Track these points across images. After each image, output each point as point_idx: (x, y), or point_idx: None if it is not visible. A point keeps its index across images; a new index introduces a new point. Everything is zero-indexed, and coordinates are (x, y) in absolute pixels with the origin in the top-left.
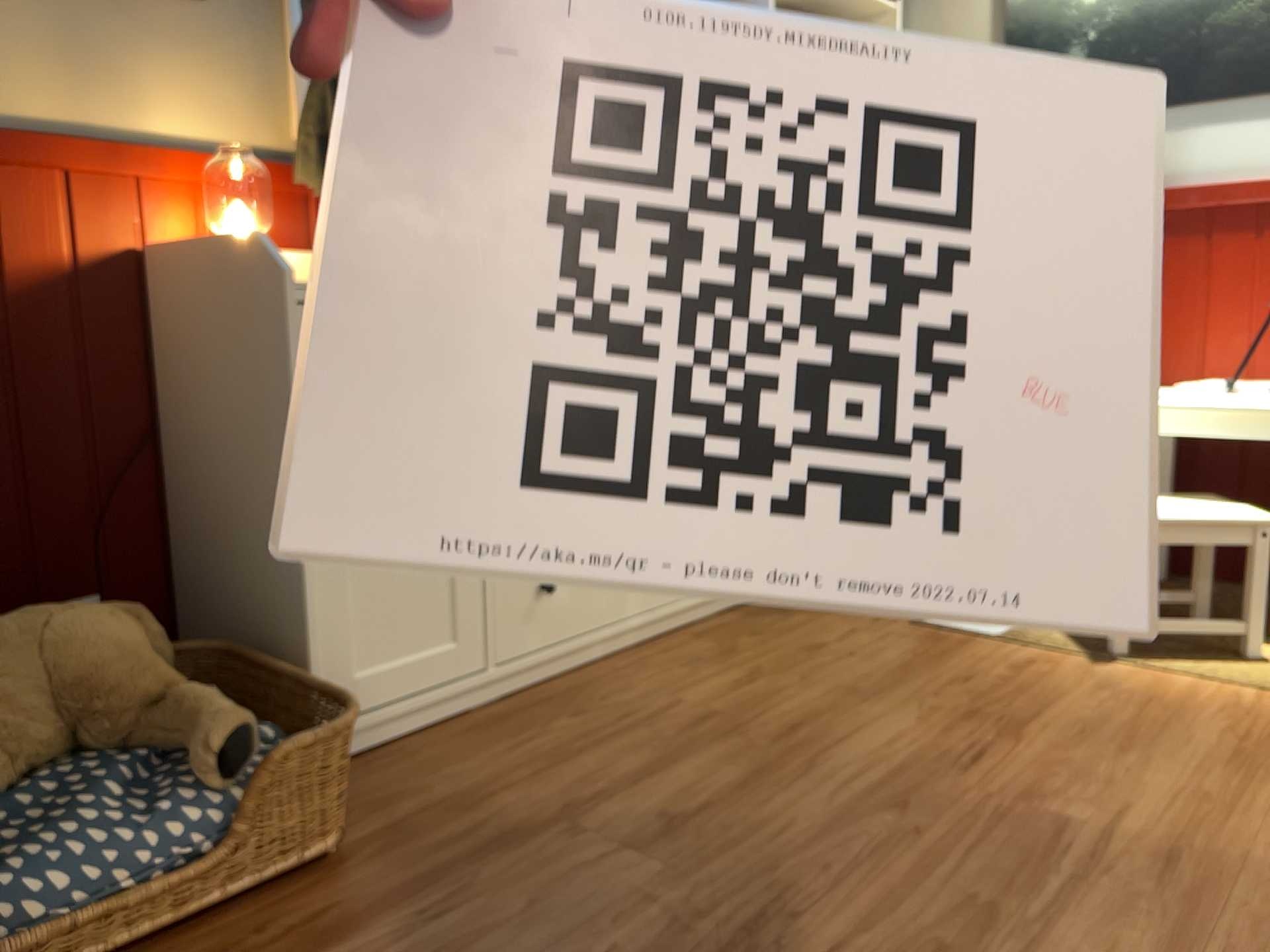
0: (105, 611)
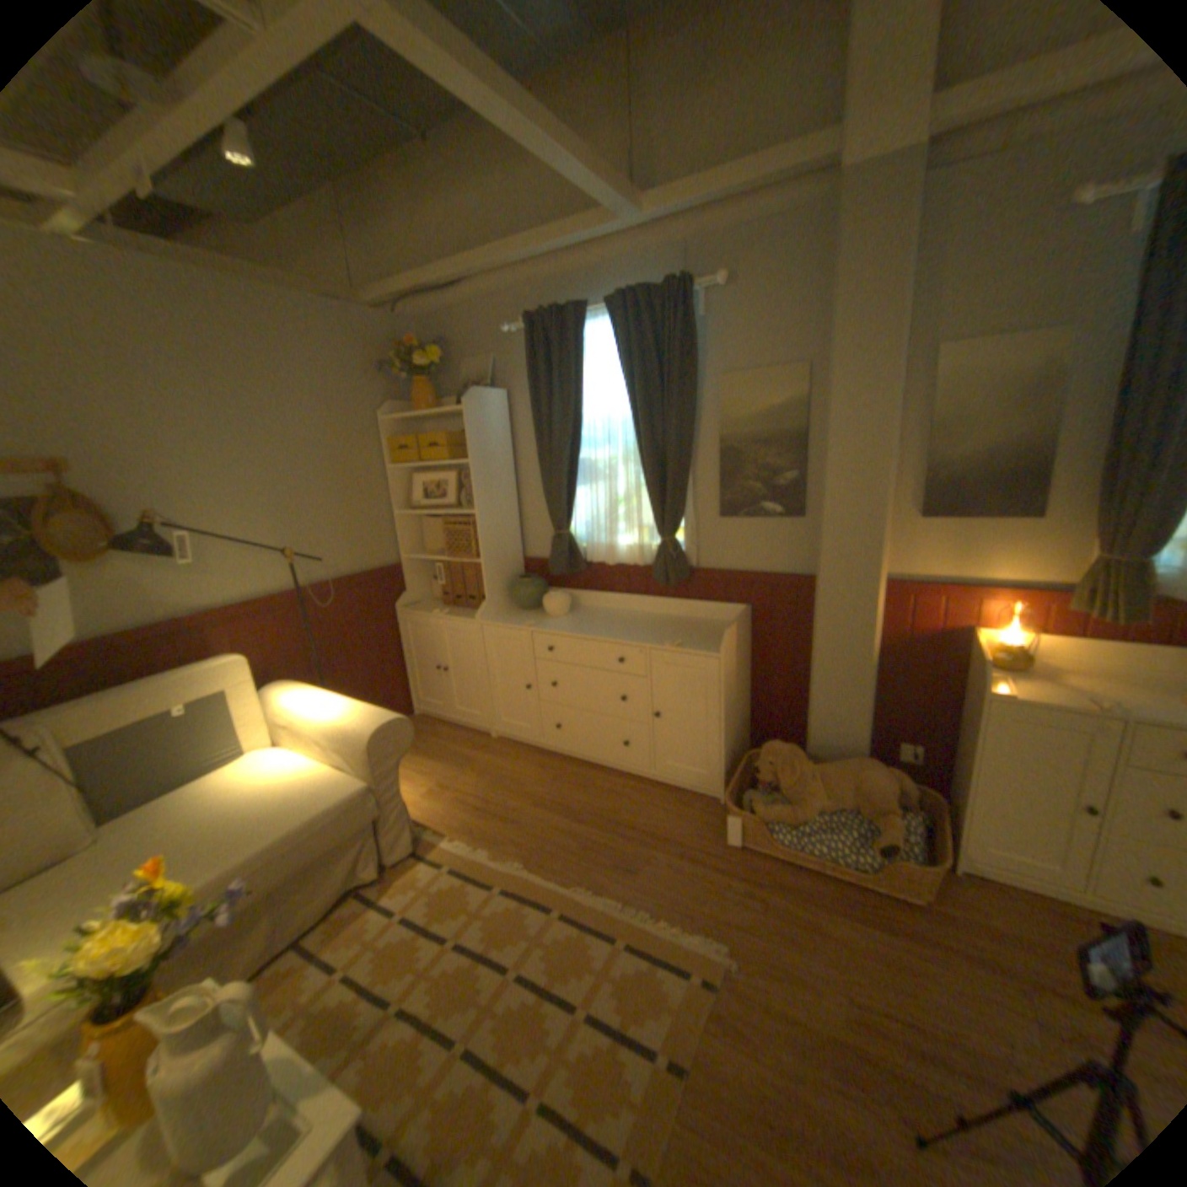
0: (889, 773)
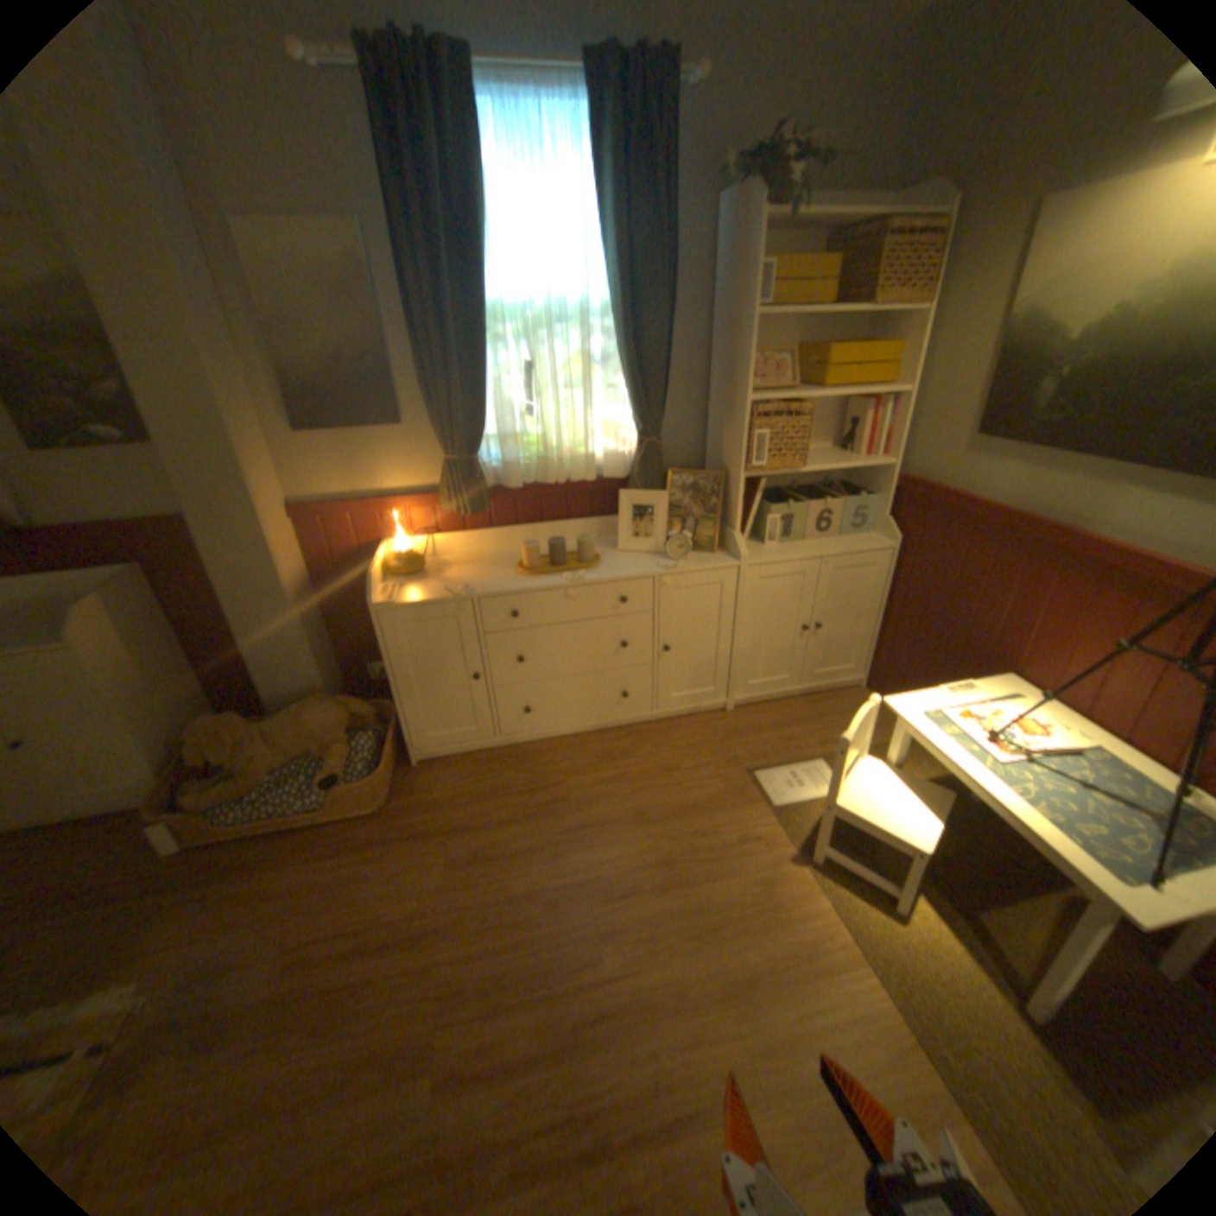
0: (332, 704)
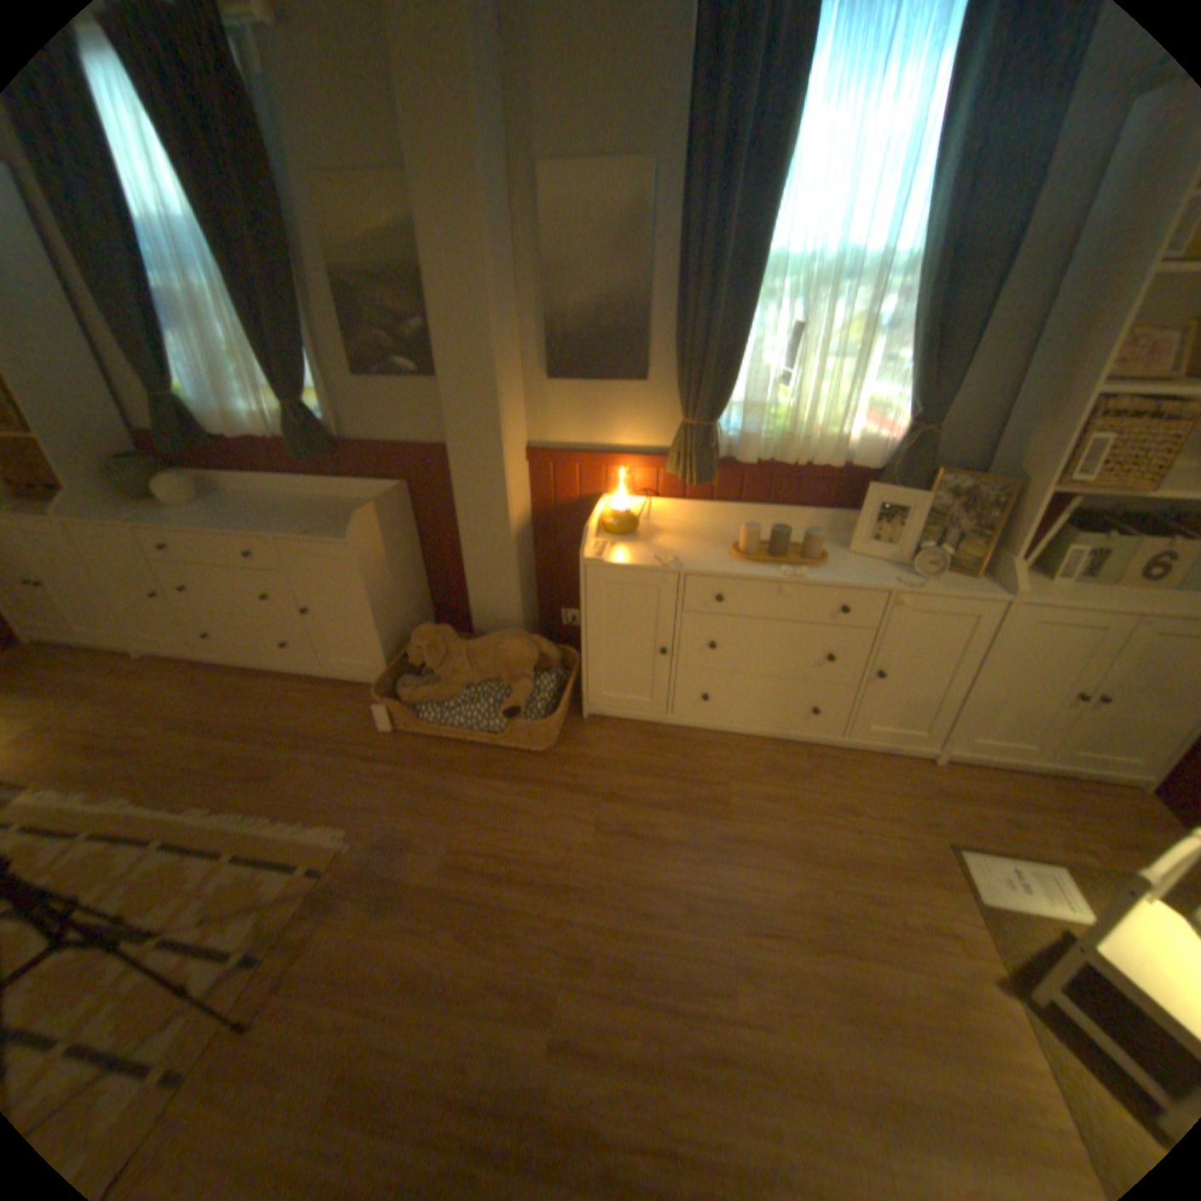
0: (528, 641)
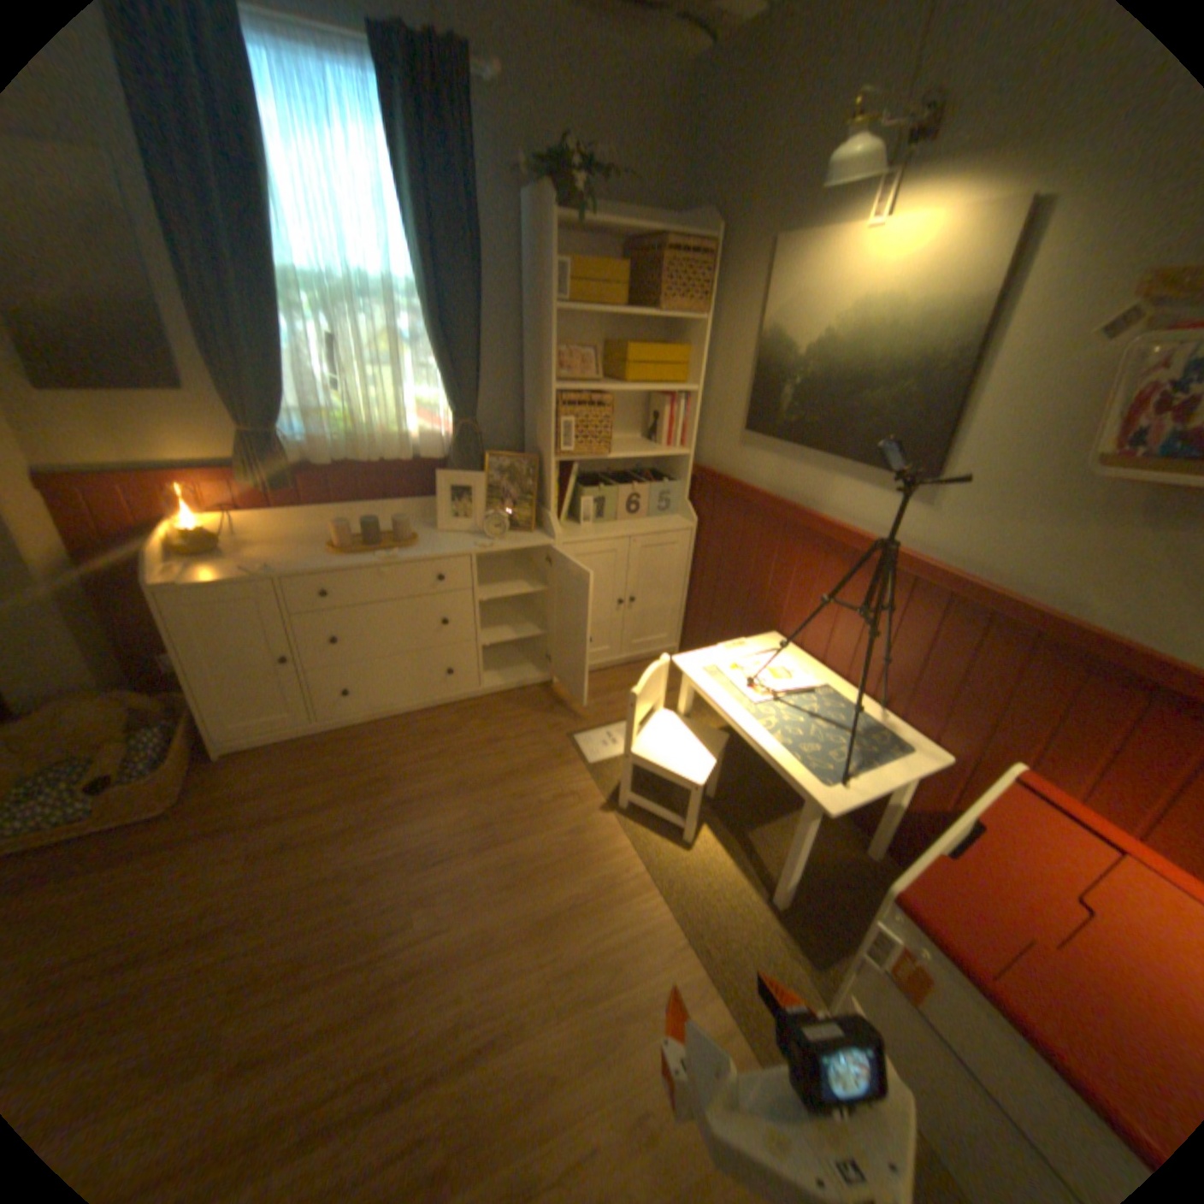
0: (105, 703)
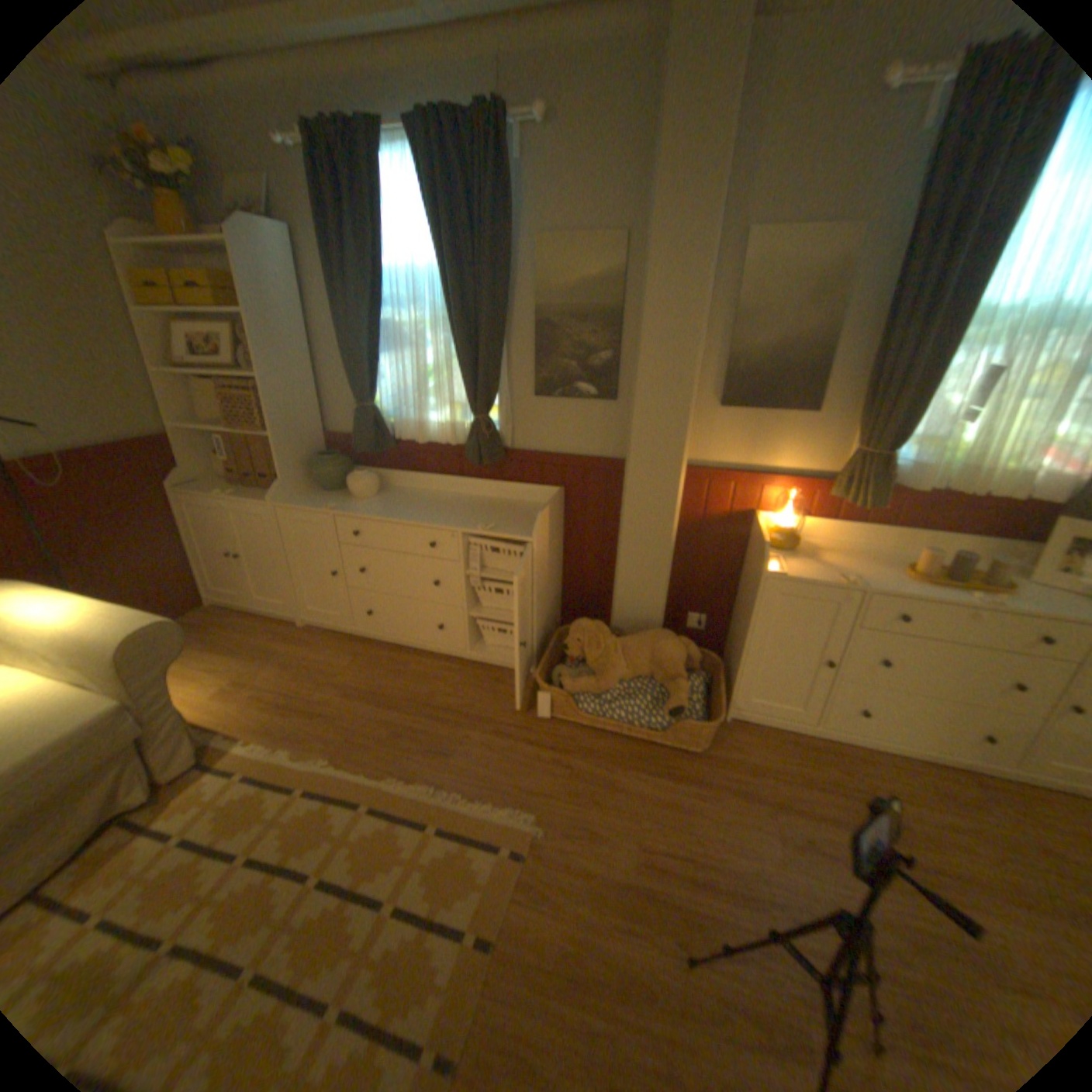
0: (680, 642)
